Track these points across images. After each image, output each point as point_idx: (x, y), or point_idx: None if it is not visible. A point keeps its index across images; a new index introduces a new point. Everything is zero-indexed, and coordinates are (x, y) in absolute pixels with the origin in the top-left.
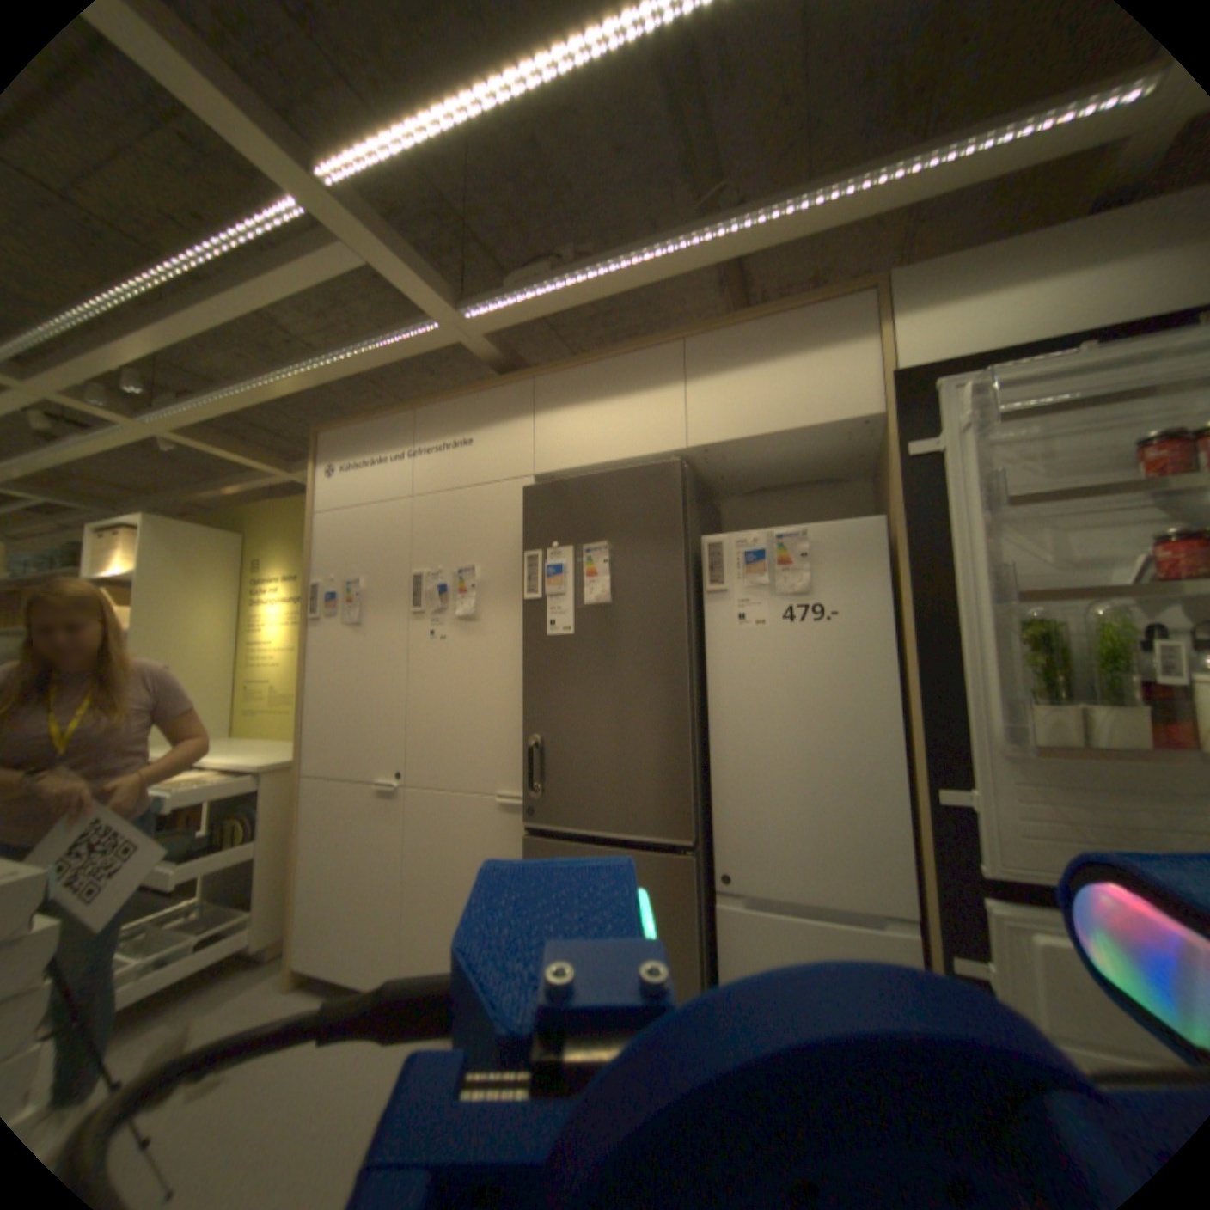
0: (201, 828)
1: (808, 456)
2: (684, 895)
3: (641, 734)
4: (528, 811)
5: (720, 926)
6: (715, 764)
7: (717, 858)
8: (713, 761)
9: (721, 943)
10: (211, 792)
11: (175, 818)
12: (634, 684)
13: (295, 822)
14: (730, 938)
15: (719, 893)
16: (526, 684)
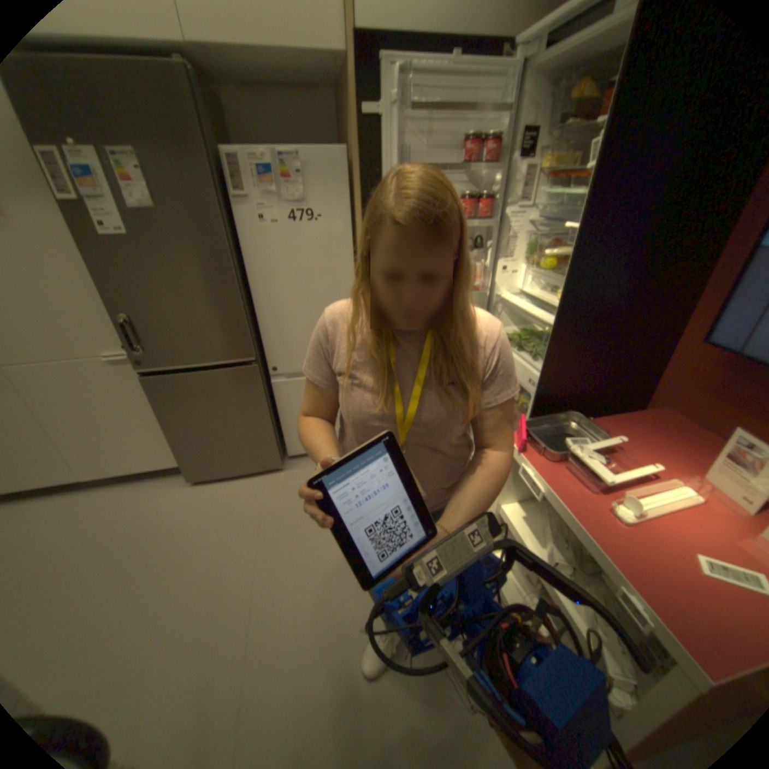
0: None
1: (291, 69)
2: (254, 383)
3: (208, 305)
4: (133, 361)
5: (273, 389)
6: (259, 314)
7: (267, 360)
8: (256, 311)
9: (275, 396)
10: None
11: None
12: (193, 272)
13: None
14: (280, 393)
15: (271, 375)
16: (91, 274)
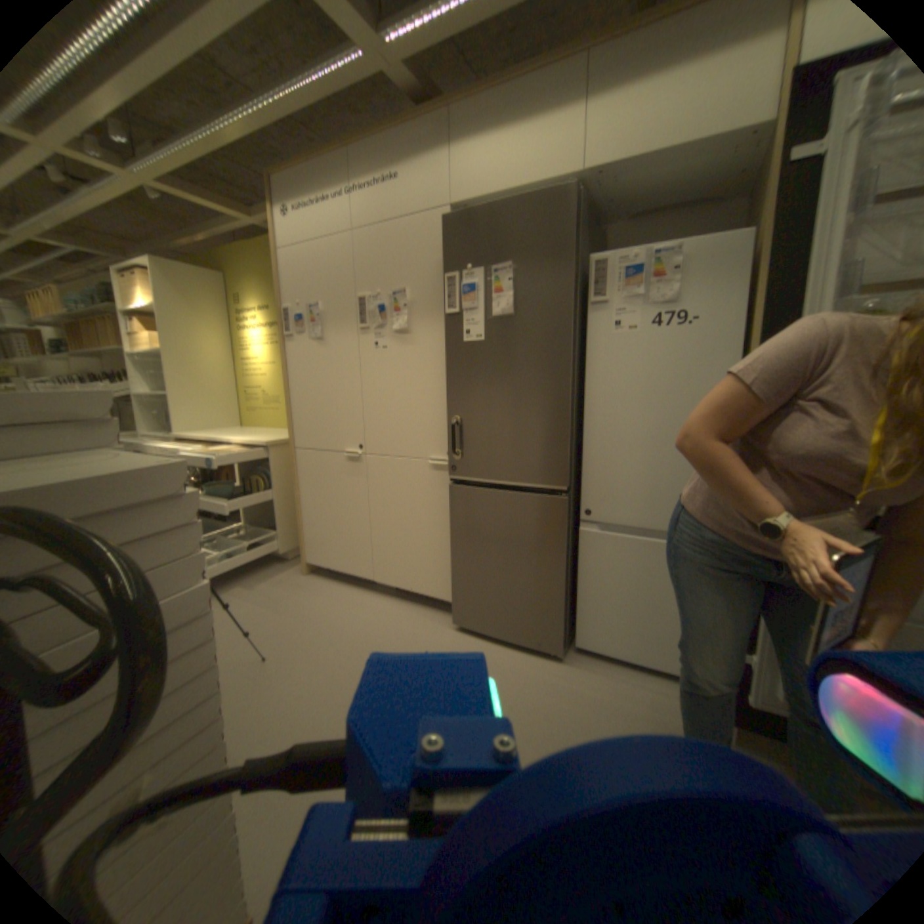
0: (236, 480)
1: (694, 173)
2: (558, 520)
3: (534, 414)
4: (451, 468)
5: (581, 541)
6: (587, 436)
7: (582, 499)
8: (585, 434)
9: (580, 551)
10: (239, 457)
11: (219, 474)
12: (529, 377)
13: (296, 476)
14: (587, 547)
15: (582, 521)
16: (448, 380)
